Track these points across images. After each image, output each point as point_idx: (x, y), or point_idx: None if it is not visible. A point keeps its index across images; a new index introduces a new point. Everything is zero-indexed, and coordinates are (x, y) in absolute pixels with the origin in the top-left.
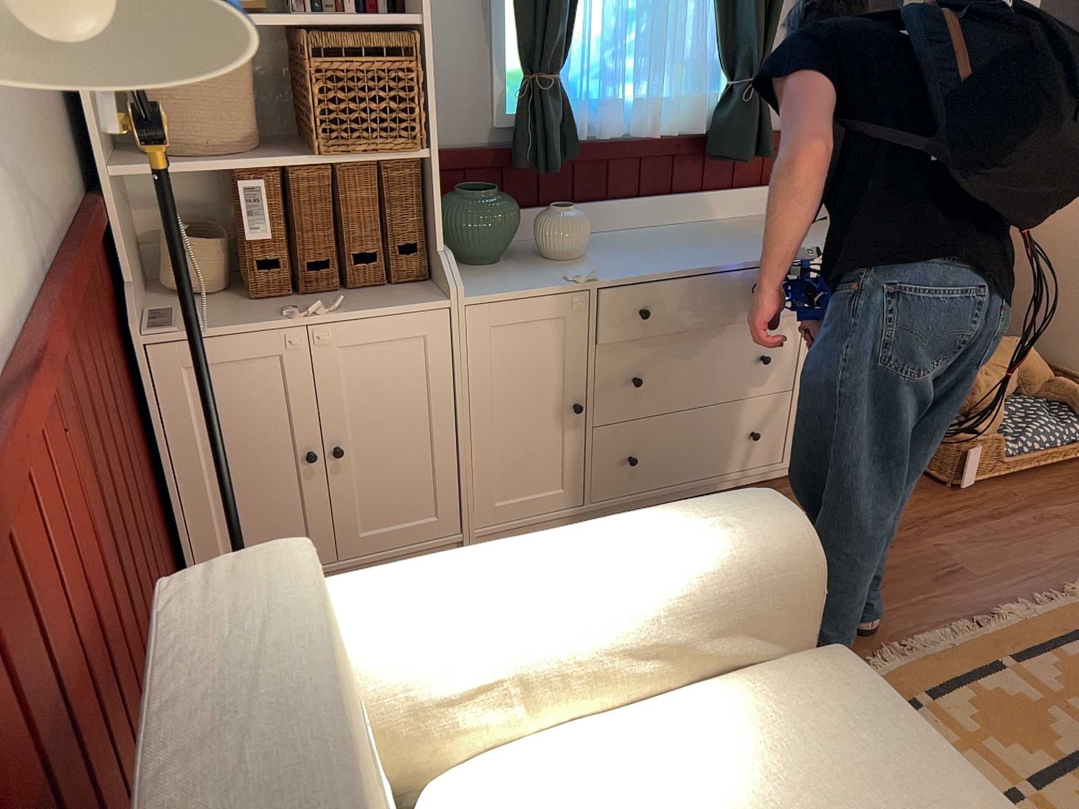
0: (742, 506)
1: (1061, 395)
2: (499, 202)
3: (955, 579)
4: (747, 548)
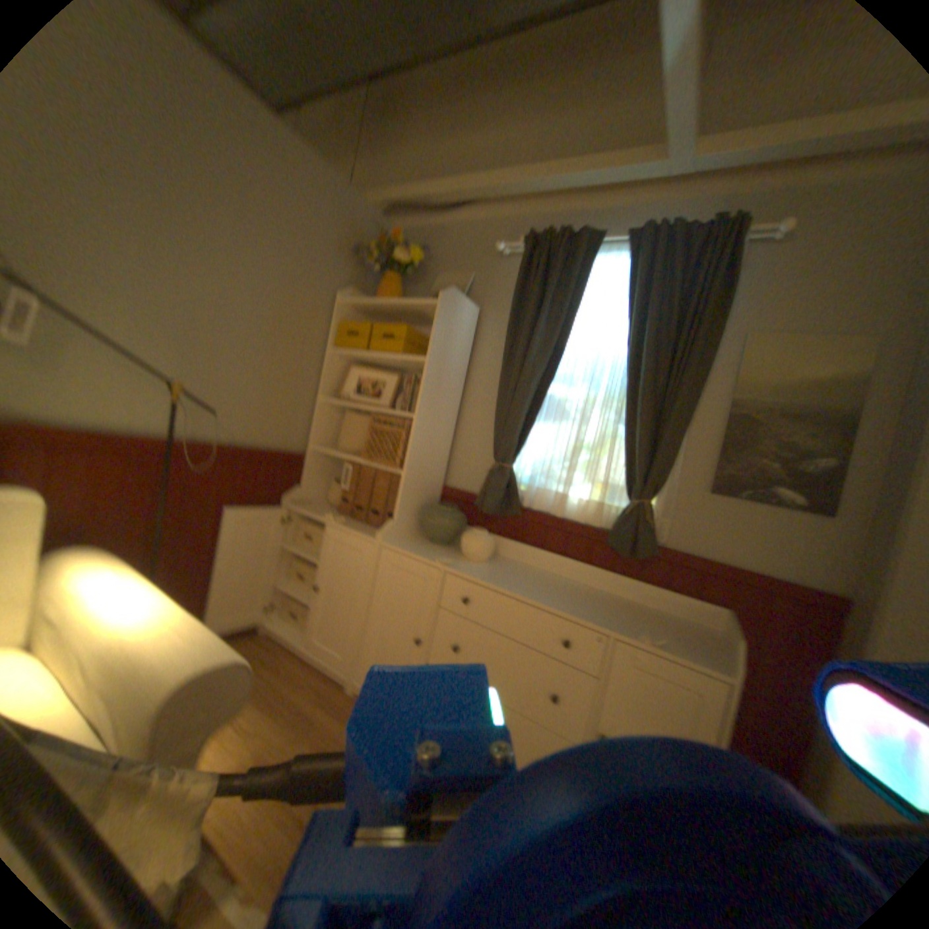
0: (211, 654)
1: None
2: (445, 514)
3: None
4: (161, 663)
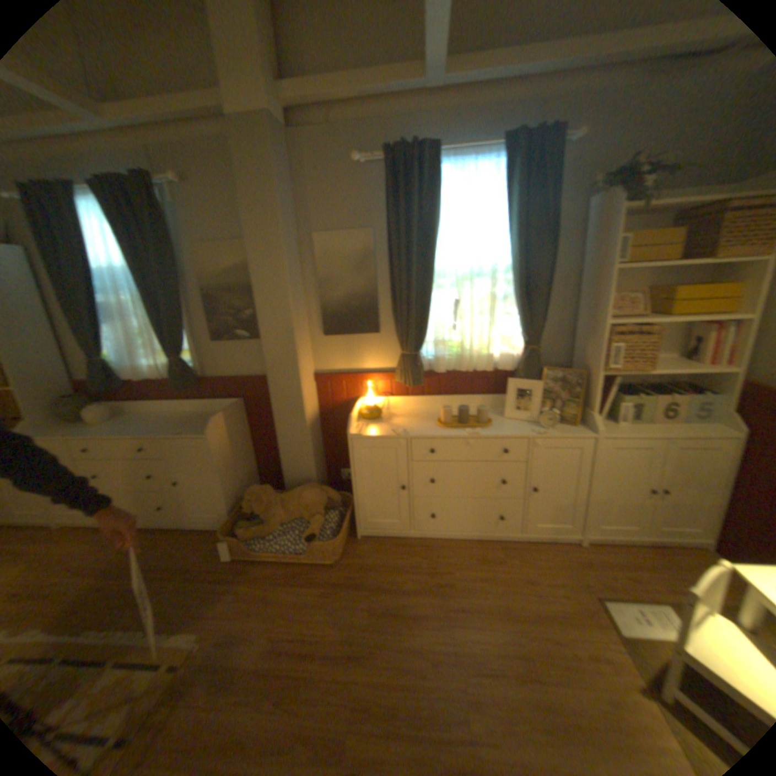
0: None
1: (312, 526)
2: (64, 404)
3: (136, 609)
4: None
